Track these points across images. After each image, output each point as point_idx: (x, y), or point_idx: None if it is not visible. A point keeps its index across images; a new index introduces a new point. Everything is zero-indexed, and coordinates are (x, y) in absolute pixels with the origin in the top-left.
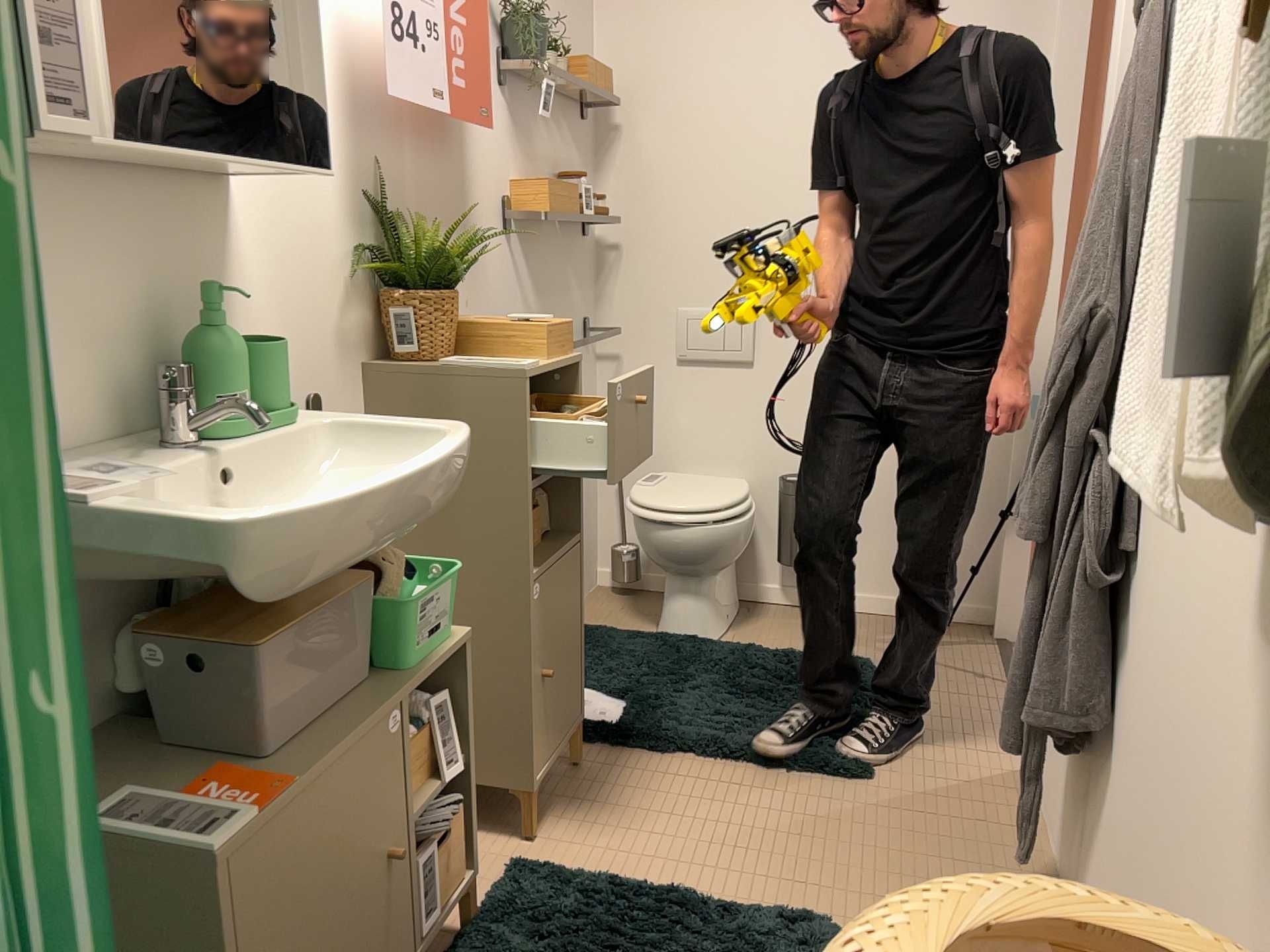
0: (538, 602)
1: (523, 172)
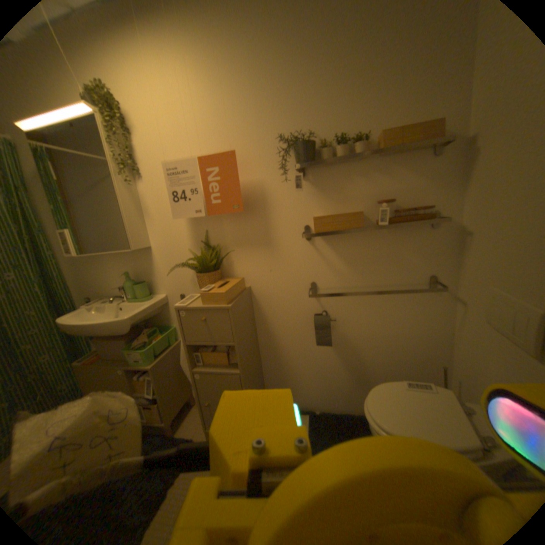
0: (198, 379)
1: (330, 207)
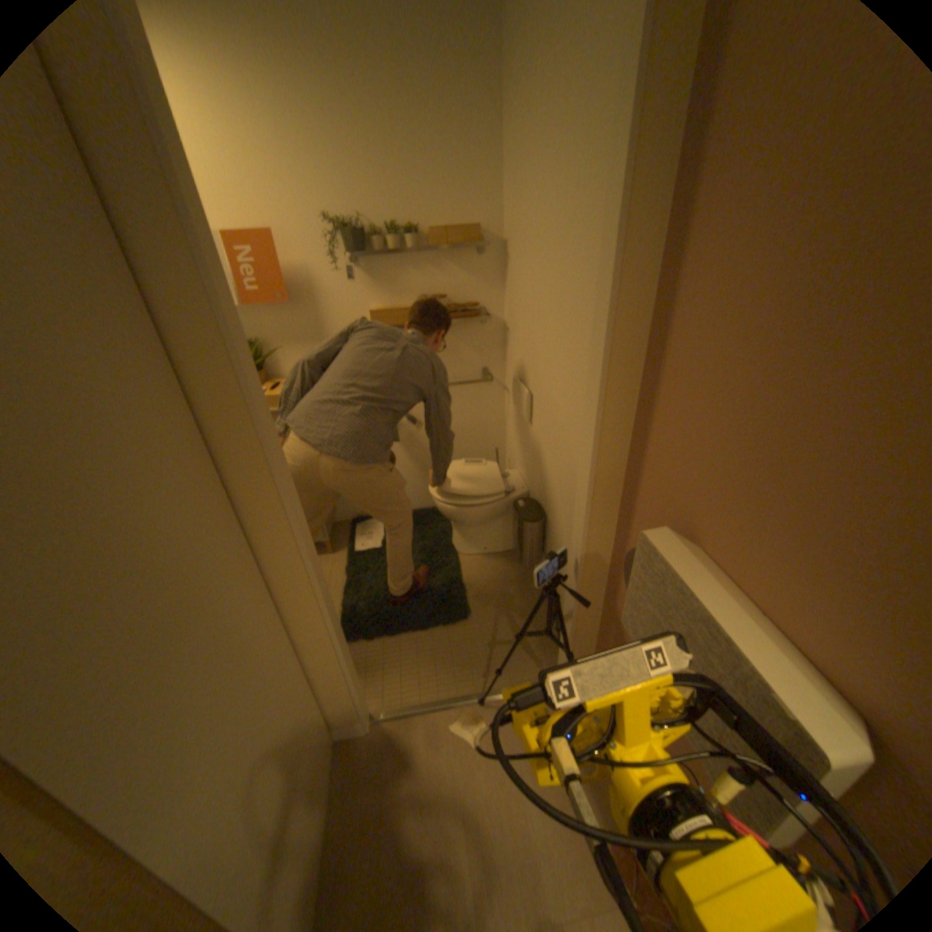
0: None
1: (385, 301)
